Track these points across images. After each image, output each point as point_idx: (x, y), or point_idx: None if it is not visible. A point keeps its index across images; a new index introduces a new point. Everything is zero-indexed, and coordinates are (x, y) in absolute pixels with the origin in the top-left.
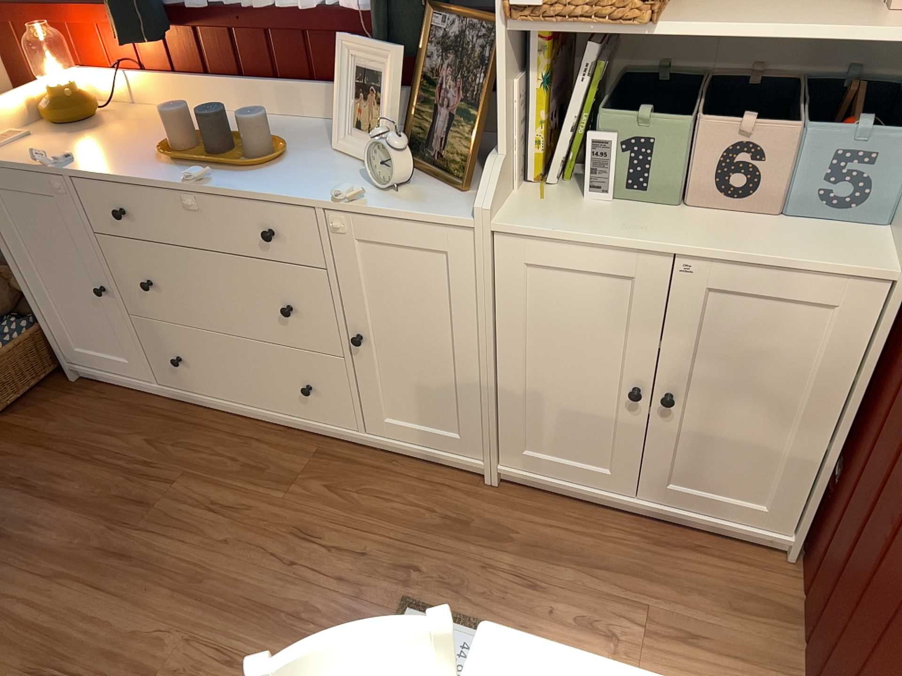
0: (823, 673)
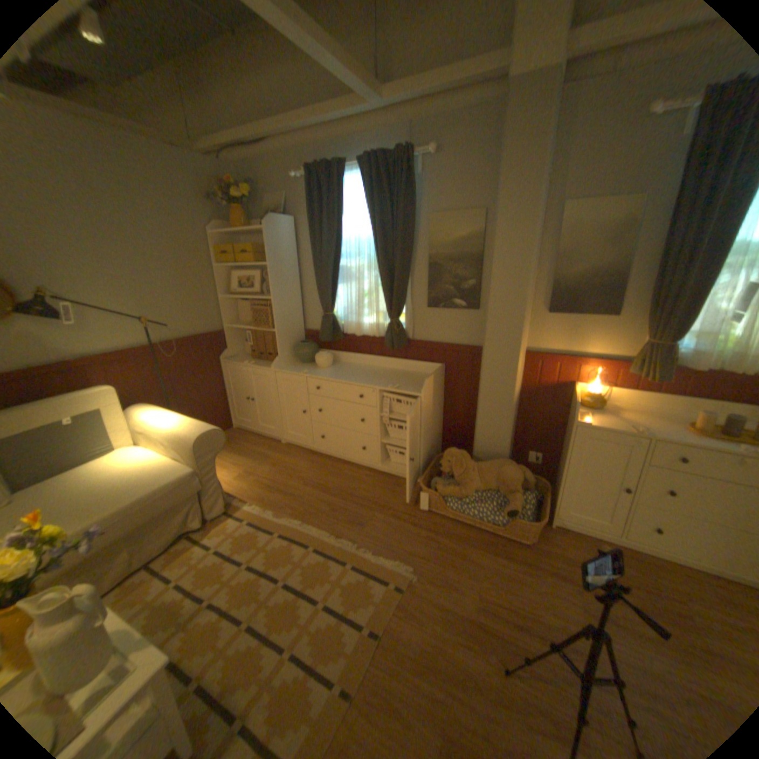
0: None
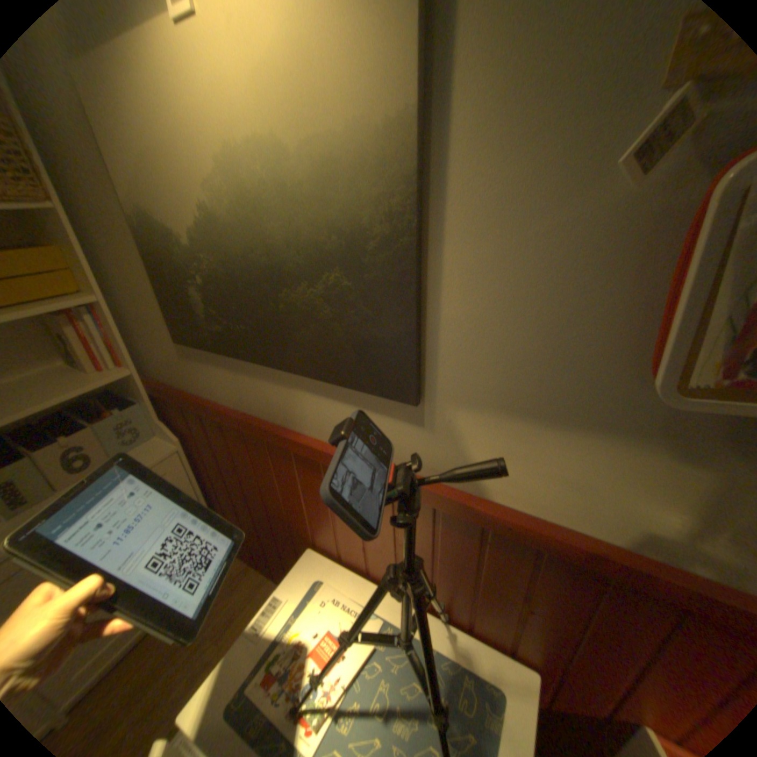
0: (269, 573)
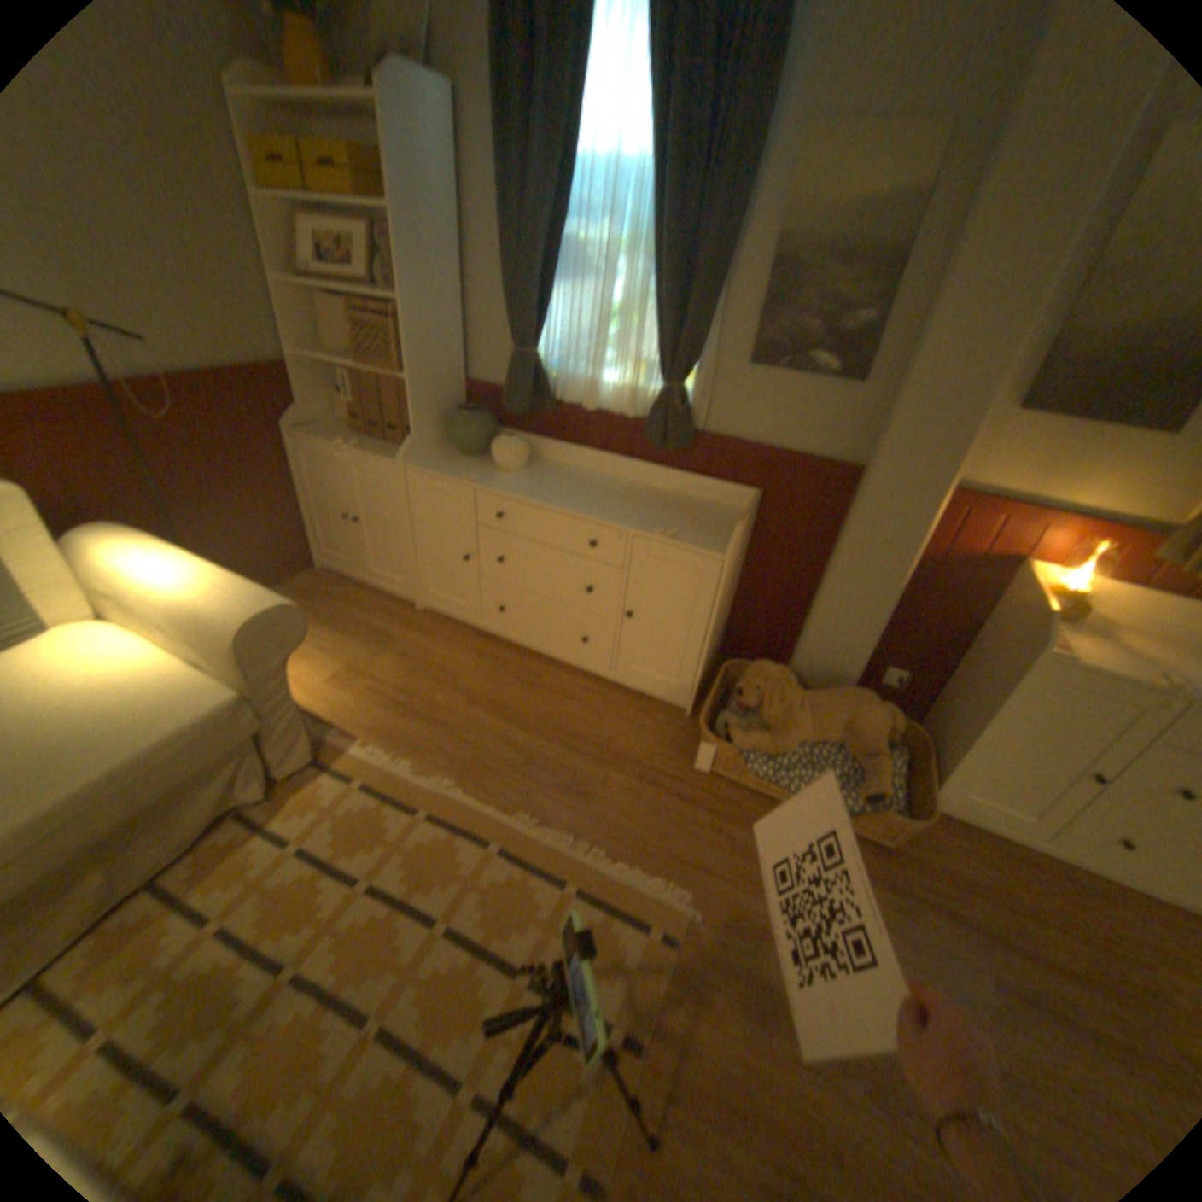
0: None
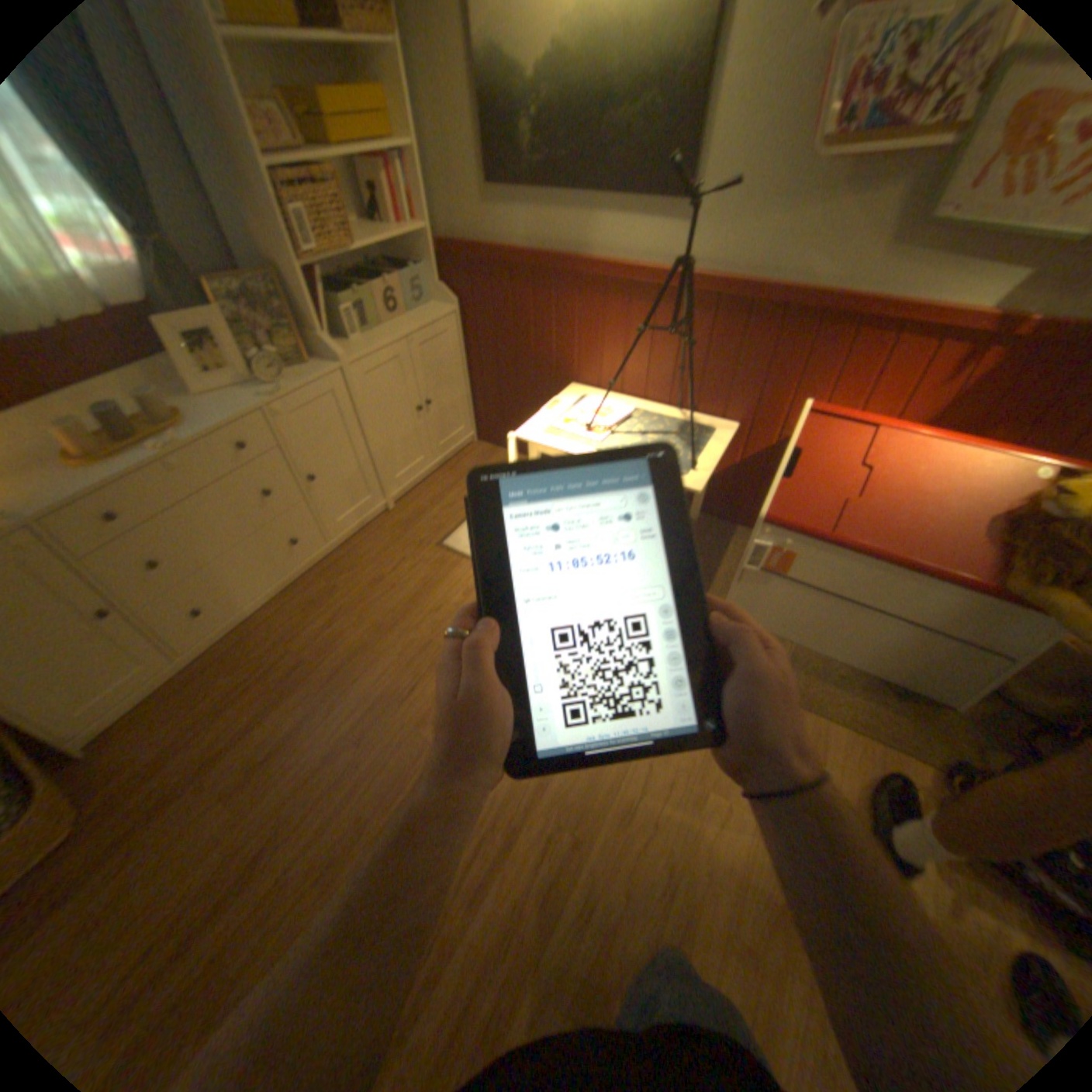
0: None
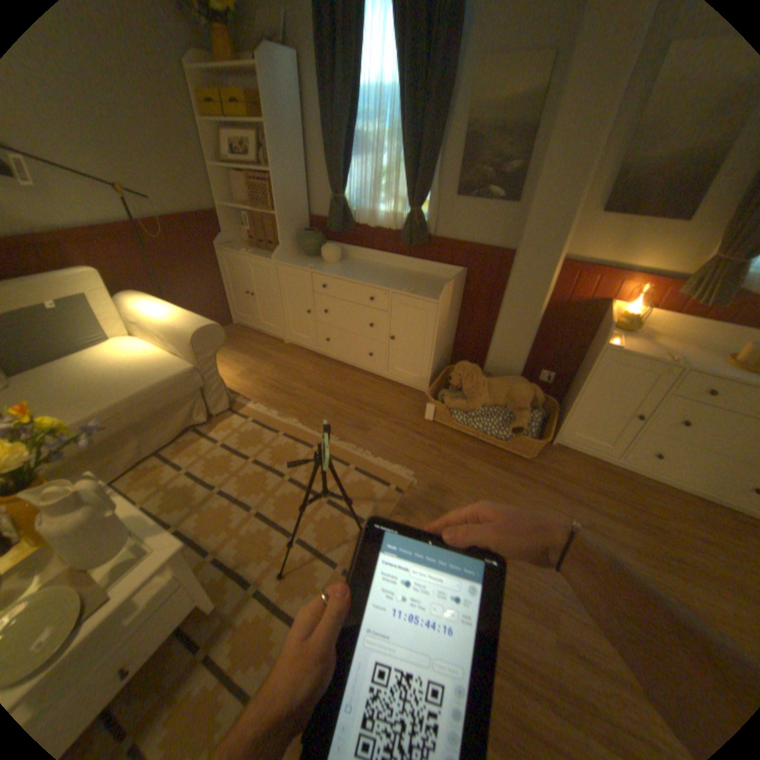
0: None
